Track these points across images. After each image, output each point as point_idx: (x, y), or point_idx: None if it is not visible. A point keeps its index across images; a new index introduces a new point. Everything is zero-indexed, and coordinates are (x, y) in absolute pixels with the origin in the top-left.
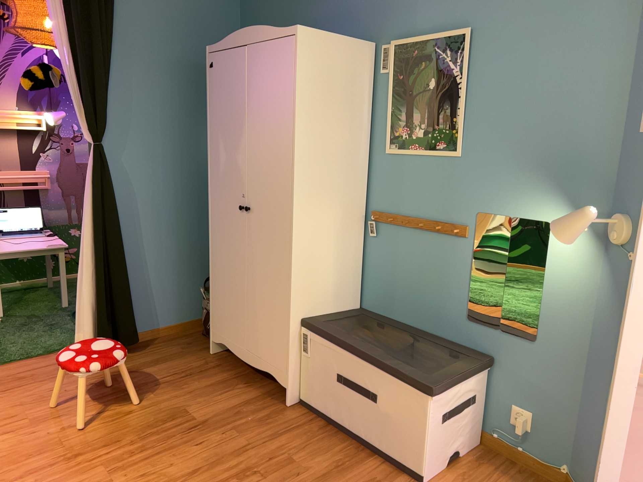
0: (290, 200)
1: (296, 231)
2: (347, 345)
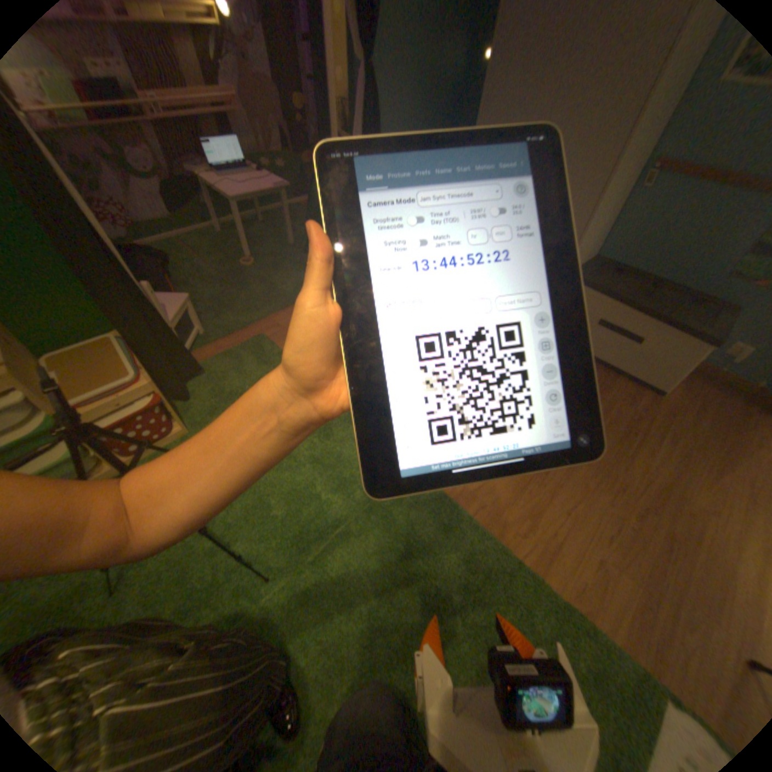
0: (621, 152)
1: (609, 189)
2: (629, 300)
